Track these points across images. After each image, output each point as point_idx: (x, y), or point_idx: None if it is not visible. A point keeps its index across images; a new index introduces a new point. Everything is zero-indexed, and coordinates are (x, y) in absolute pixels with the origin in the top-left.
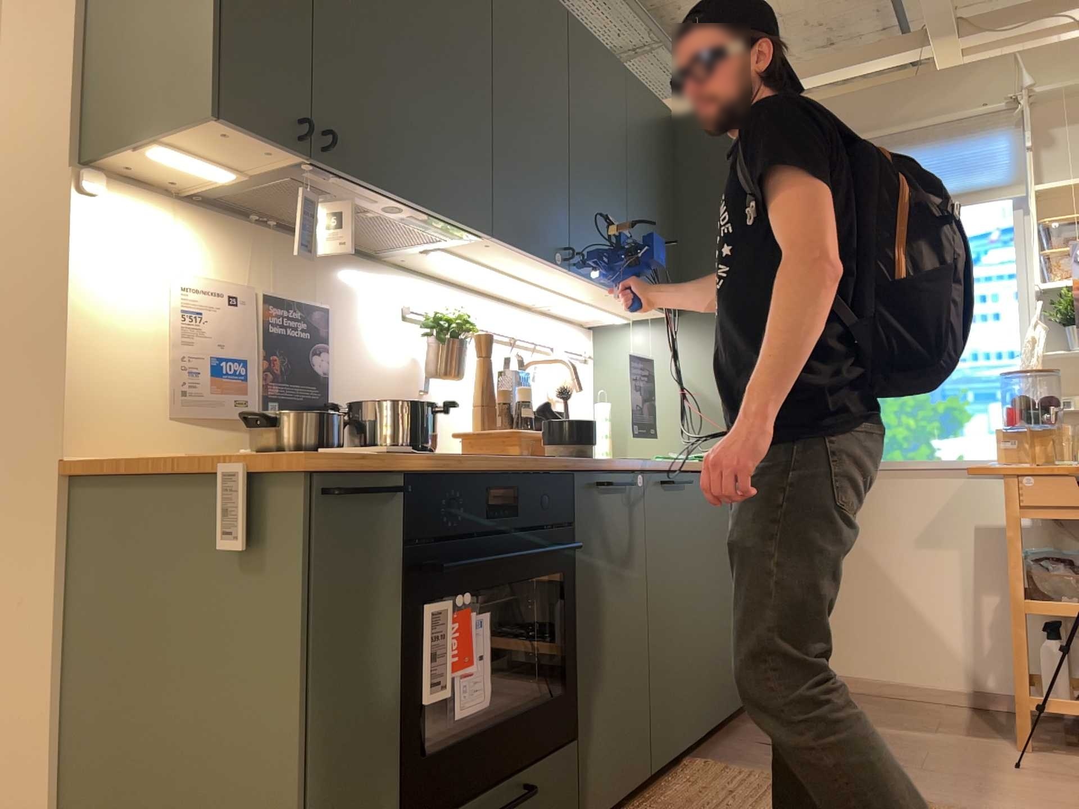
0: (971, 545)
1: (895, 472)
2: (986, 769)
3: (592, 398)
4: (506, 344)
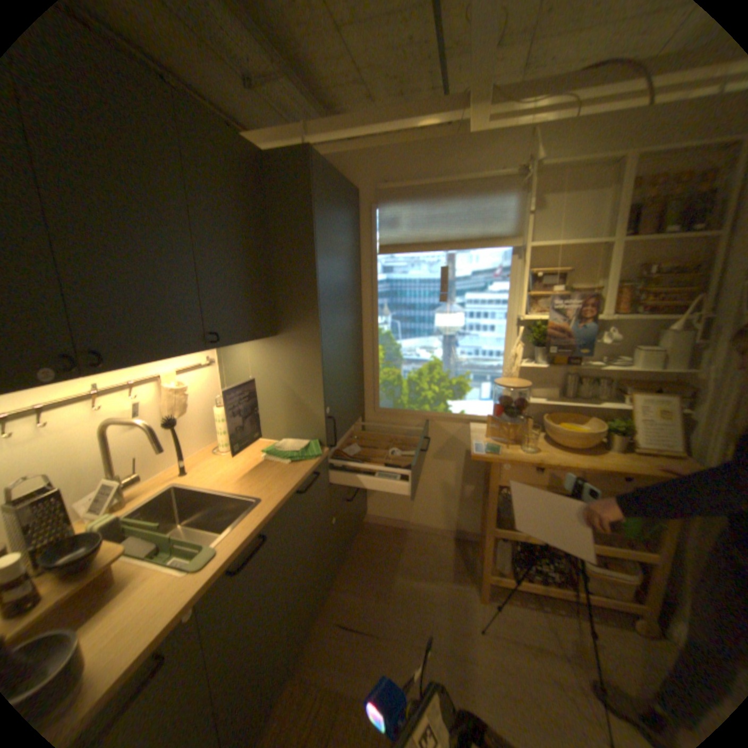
0: (463, 460)
1: (425, 417)
2: (465, 641)
3: (214, 397)
4: (94, 392)
